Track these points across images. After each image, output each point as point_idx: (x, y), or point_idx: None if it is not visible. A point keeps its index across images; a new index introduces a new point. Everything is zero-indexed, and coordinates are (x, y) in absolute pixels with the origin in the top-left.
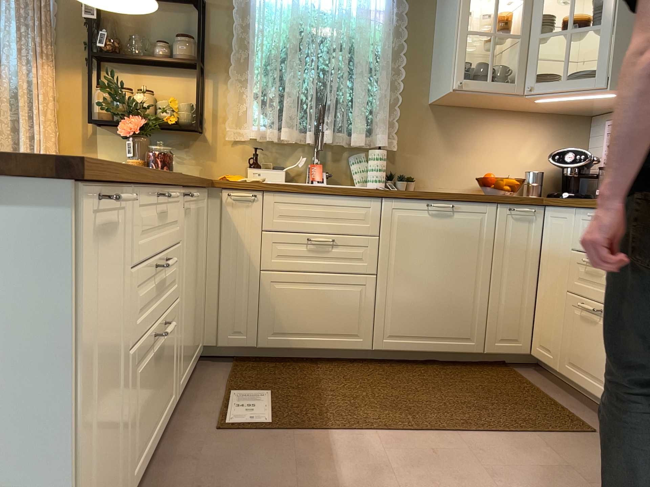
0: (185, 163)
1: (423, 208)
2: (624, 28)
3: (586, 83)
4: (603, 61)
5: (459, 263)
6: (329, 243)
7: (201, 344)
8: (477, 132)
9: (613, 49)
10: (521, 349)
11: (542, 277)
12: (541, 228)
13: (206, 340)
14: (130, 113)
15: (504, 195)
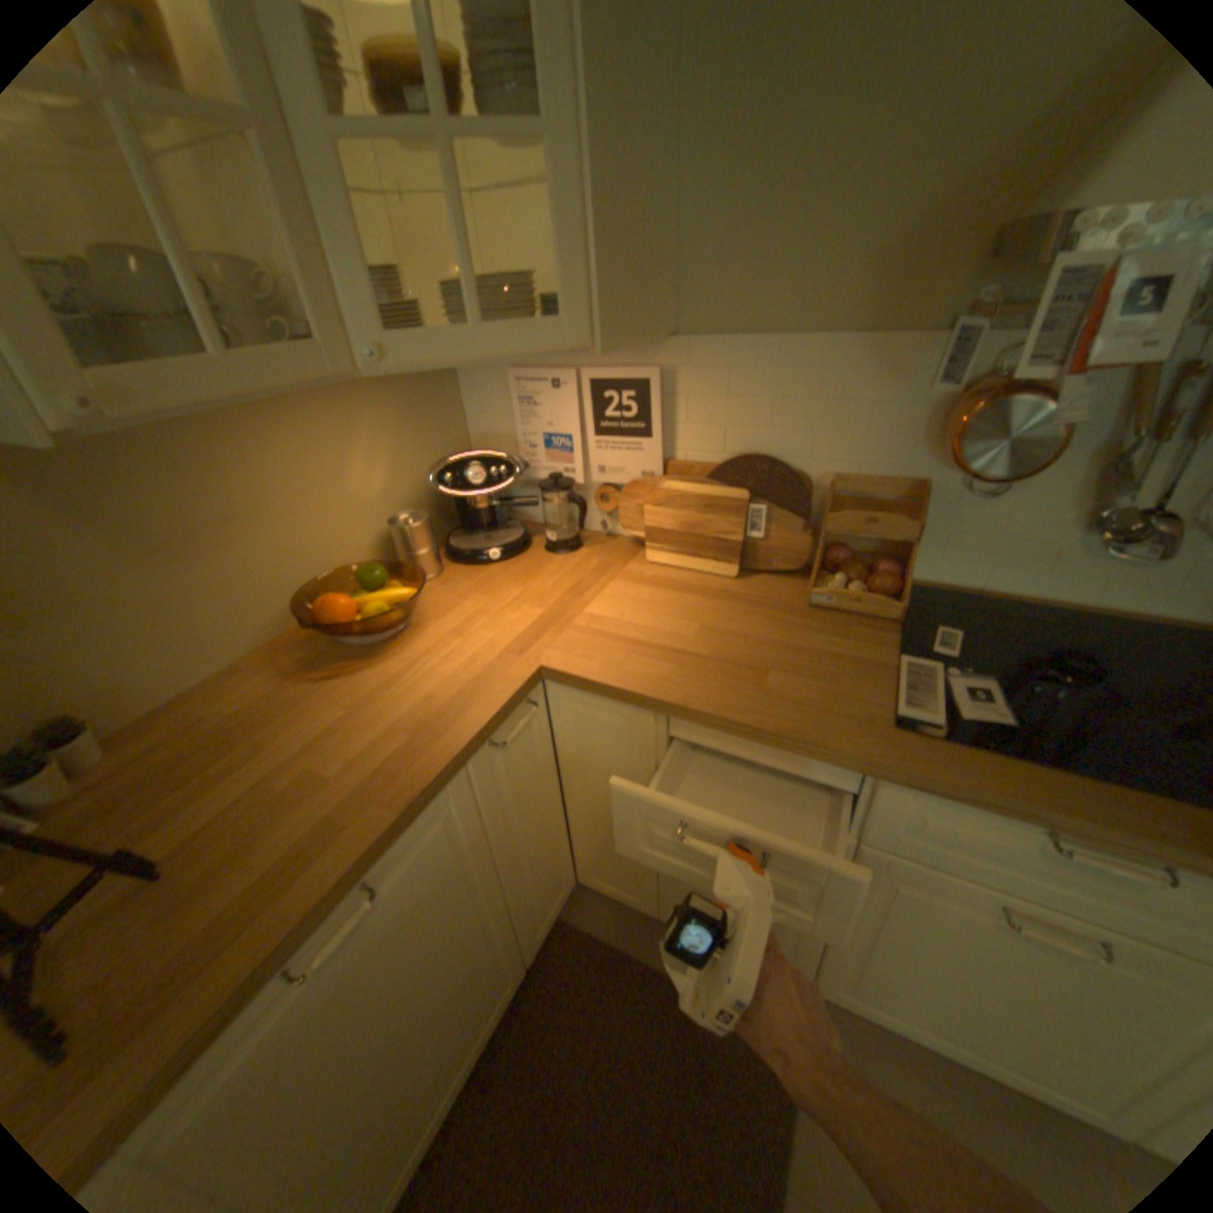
0: None
1: (273, 1002)
2: (602, 146)
3: (540, 335)
4: (572, 262)
5: (437, 948)
6: None
7: None
8: (210, 471)
9: (591, 224)
10: (567, 895)
11: (572, 791)
12: (546, 718)
13: None
14: None
15: (464, 722)
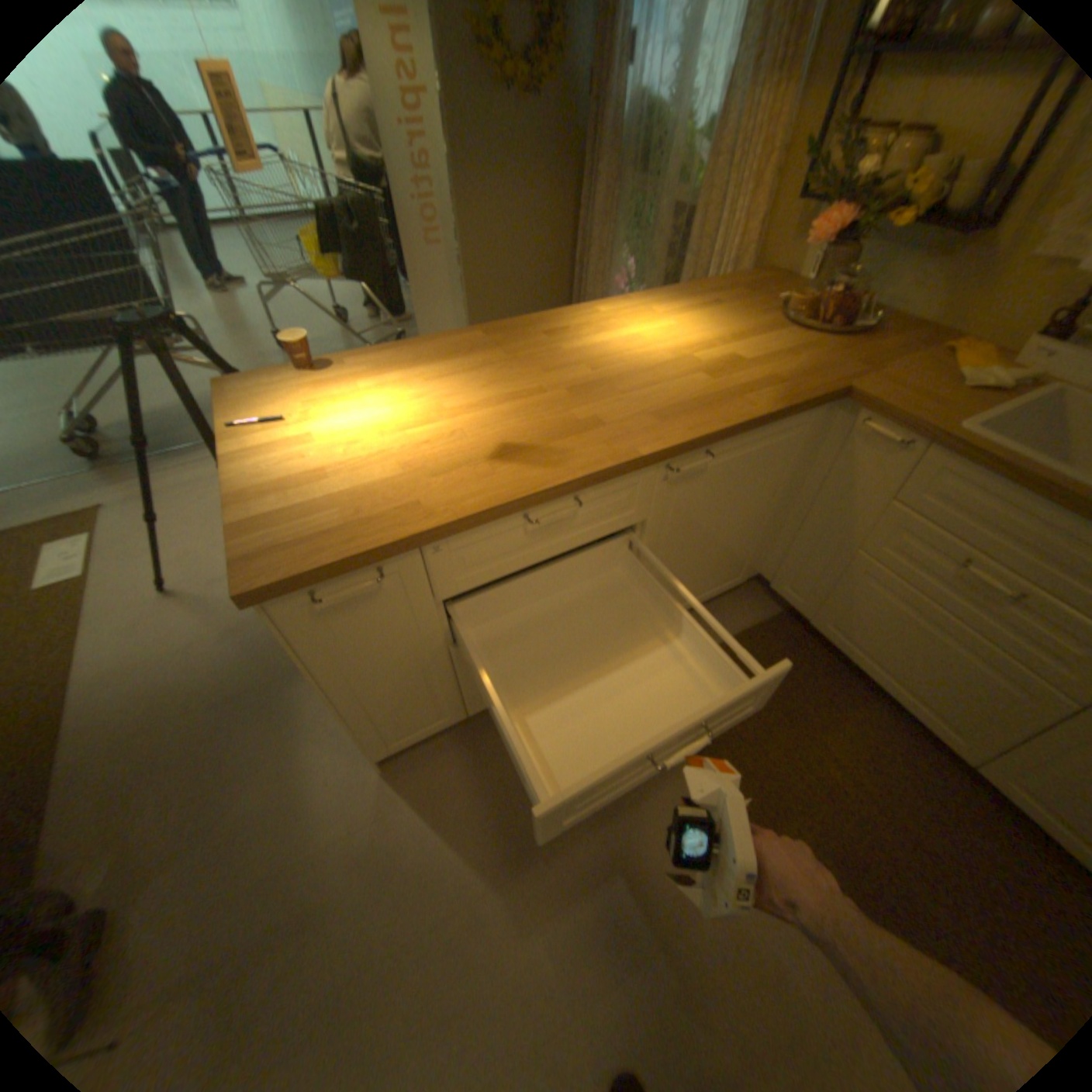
0: (925, 285)
1: None
2: None
3: None
4: None
5: None
6: (1011, 595)
7: (752, 573)
8: None
9: None
10: None
11: None
12: None
13: (765, 571)
14: (845, 191)
15: None
